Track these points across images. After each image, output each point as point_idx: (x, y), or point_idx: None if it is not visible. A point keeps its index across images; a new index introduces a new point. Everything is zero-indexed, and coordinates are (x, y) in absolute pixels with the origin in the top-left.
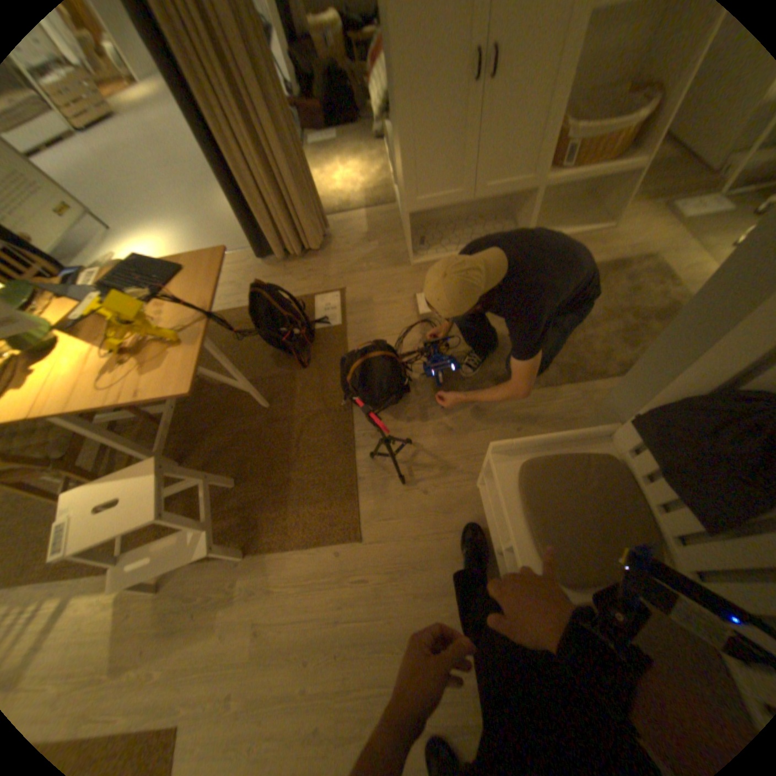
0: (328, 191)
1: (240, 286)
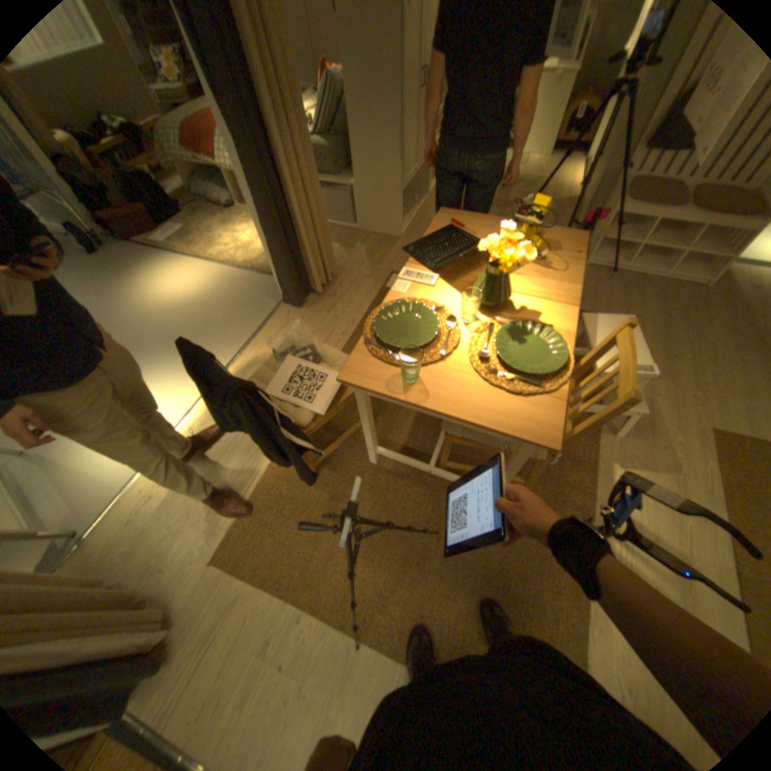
0: (256, 249)
1: (320, 330)
